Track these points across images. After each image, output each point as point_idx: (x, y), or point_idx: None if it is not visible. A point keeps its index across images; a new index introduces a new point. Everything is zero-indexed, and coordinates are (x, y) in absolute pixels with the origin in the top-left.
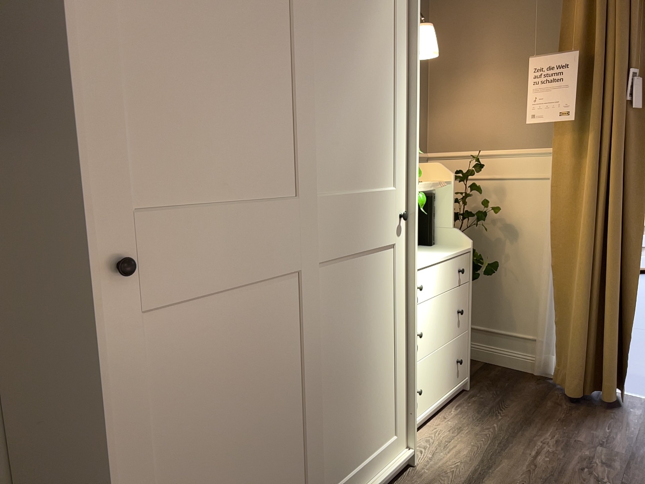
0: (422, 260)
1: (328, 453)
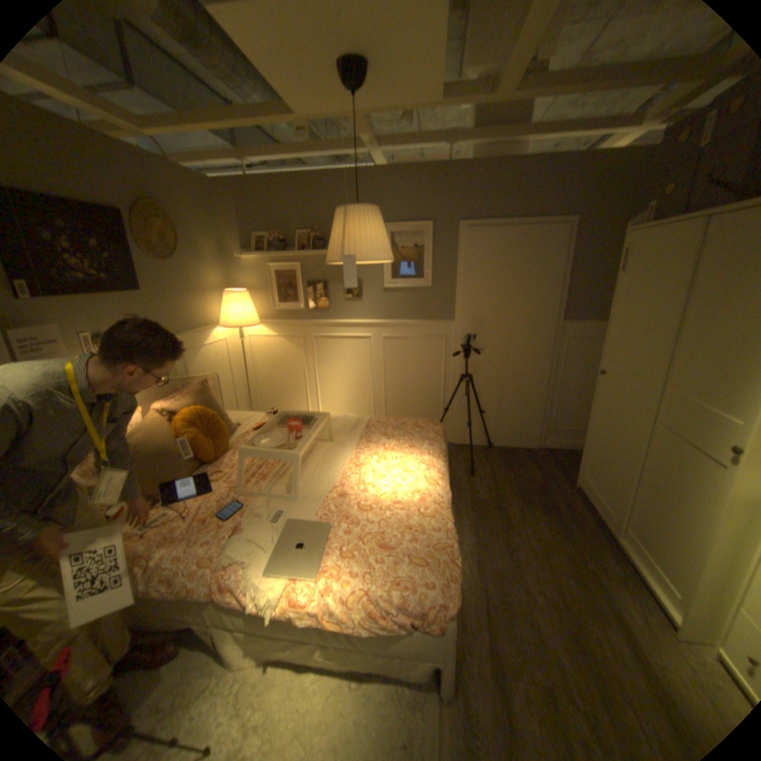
0: None
1: (640, 519)
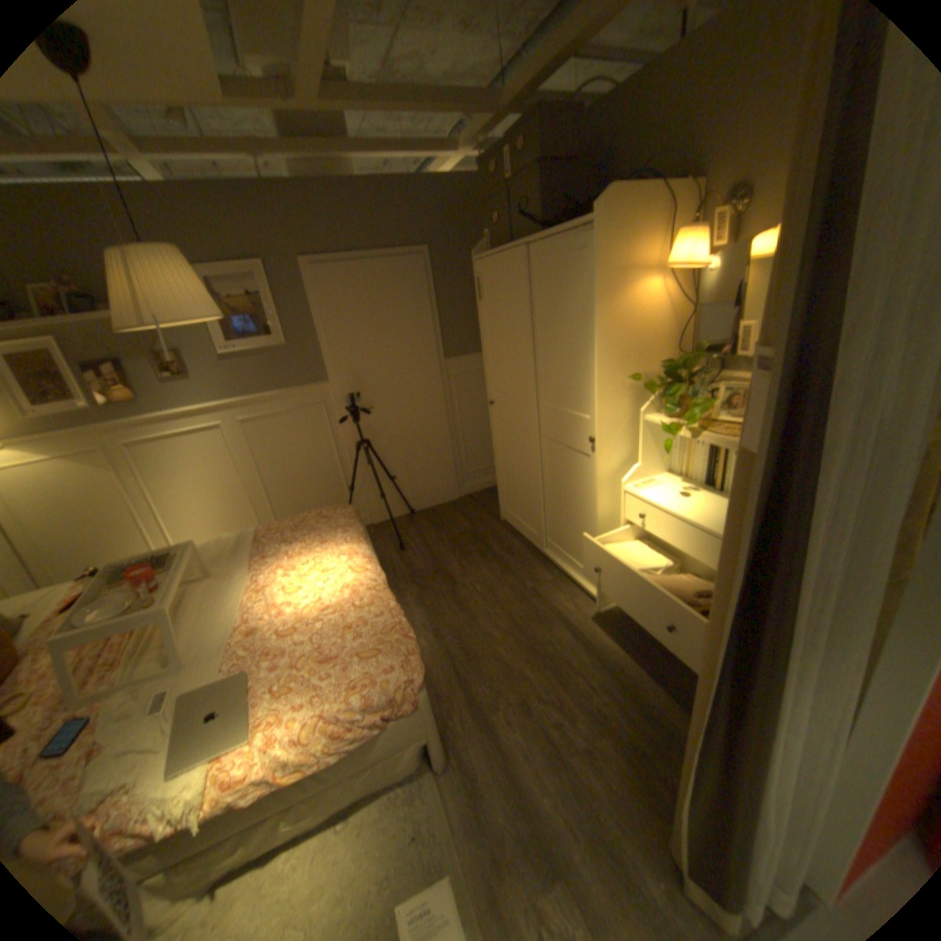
0: (672, 505)
1: (551, 526)
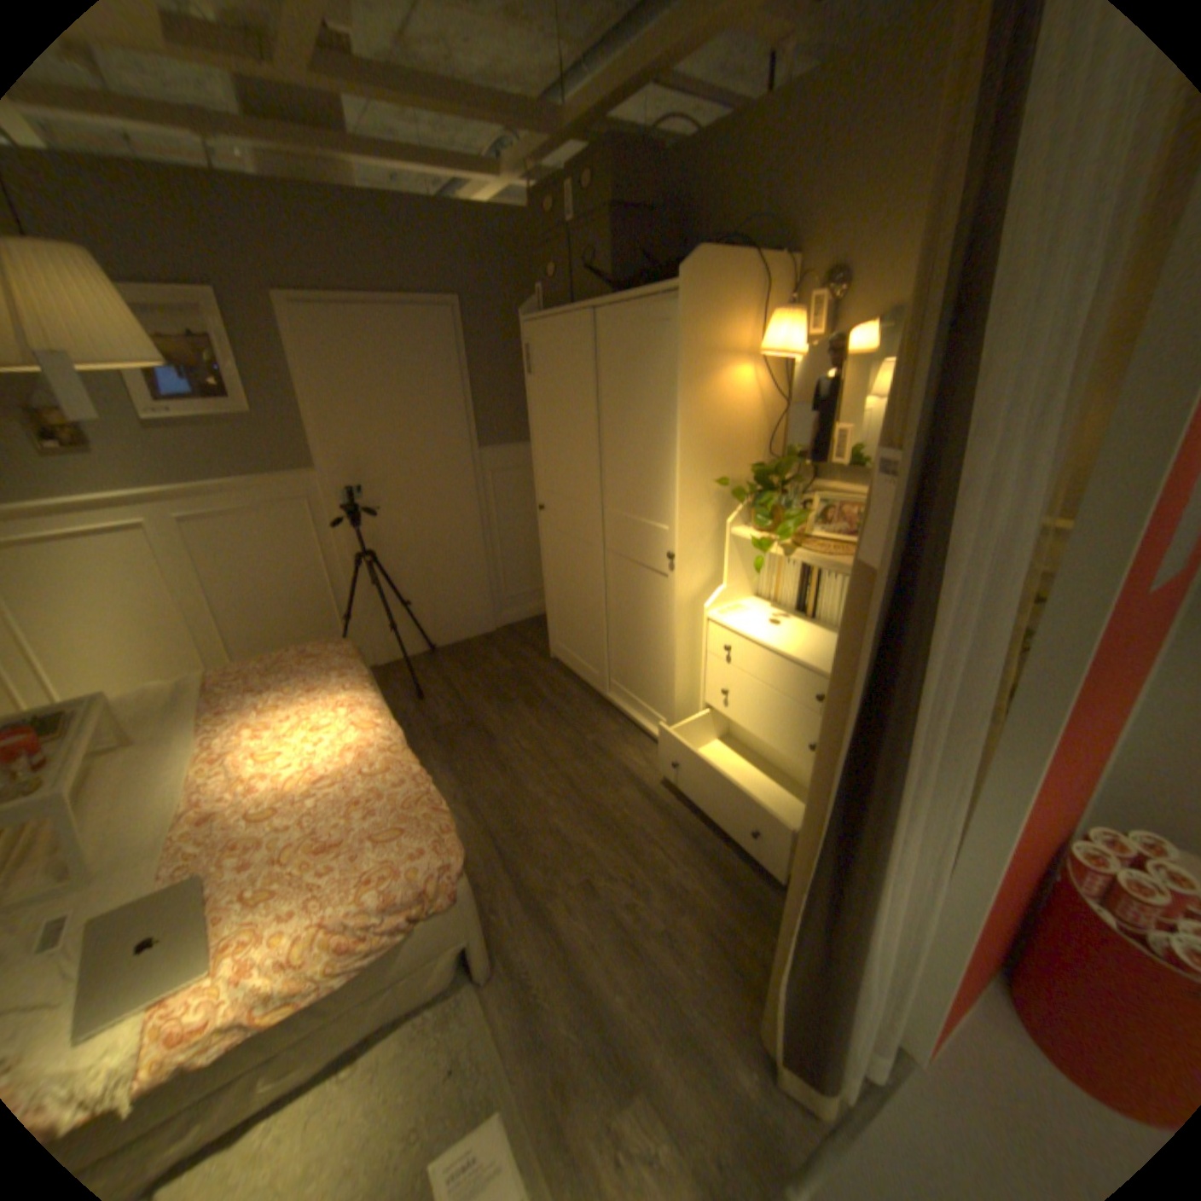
0: (761, 635)
1: (616, 663)
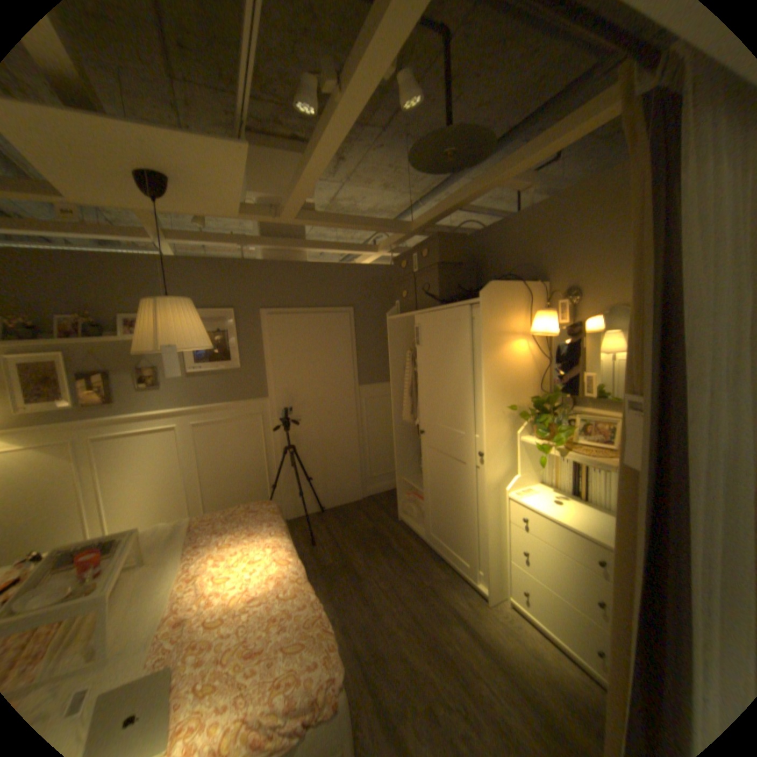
0: (550, 512)
1: (444, 527)
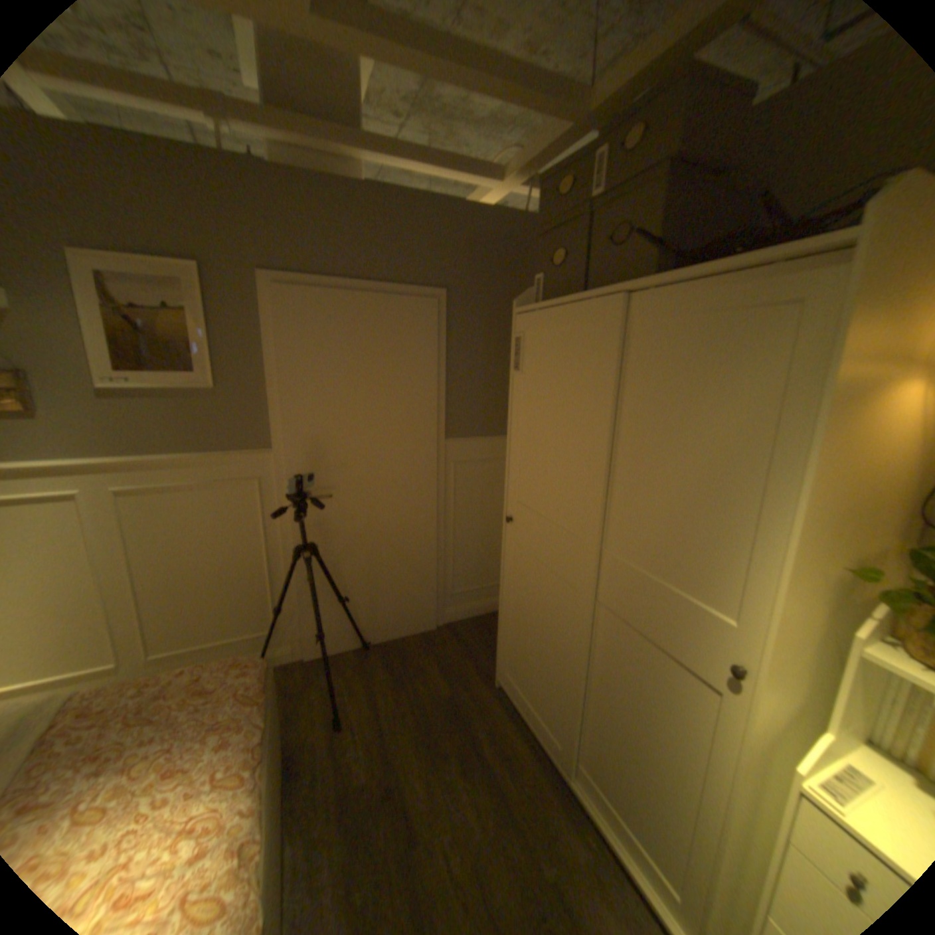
0: None
1: (592, 750)
